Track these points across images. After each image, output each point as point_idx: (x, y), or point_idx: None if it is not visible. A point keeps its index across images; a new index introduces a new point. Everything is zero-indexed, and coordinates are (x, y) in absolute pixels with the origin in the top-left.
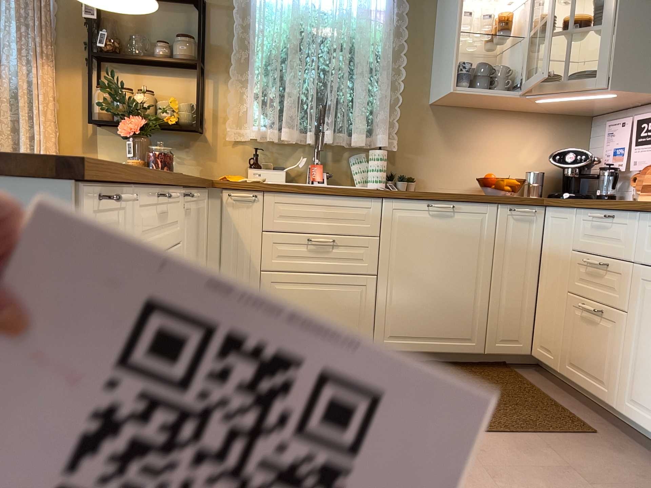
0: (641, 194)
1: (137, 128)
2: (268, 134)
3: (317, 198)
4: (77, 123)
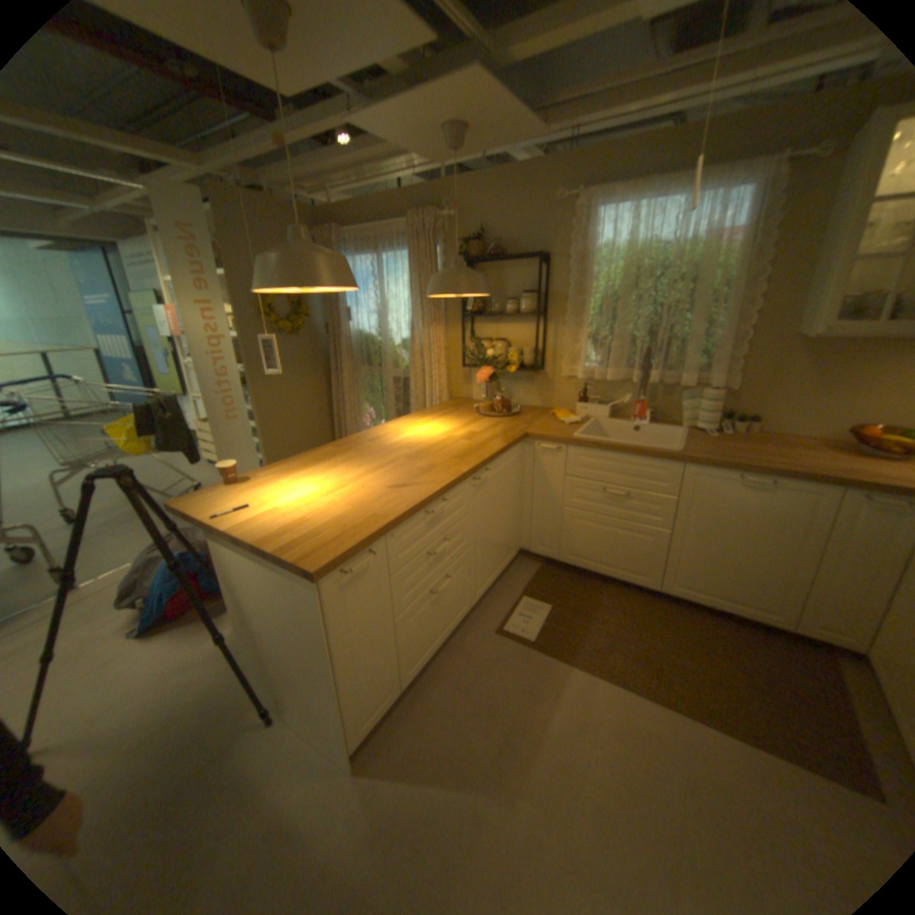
0: None
1: (486, 378)
2: (596, 372)
3: (616, 455)
4: (458, 363)
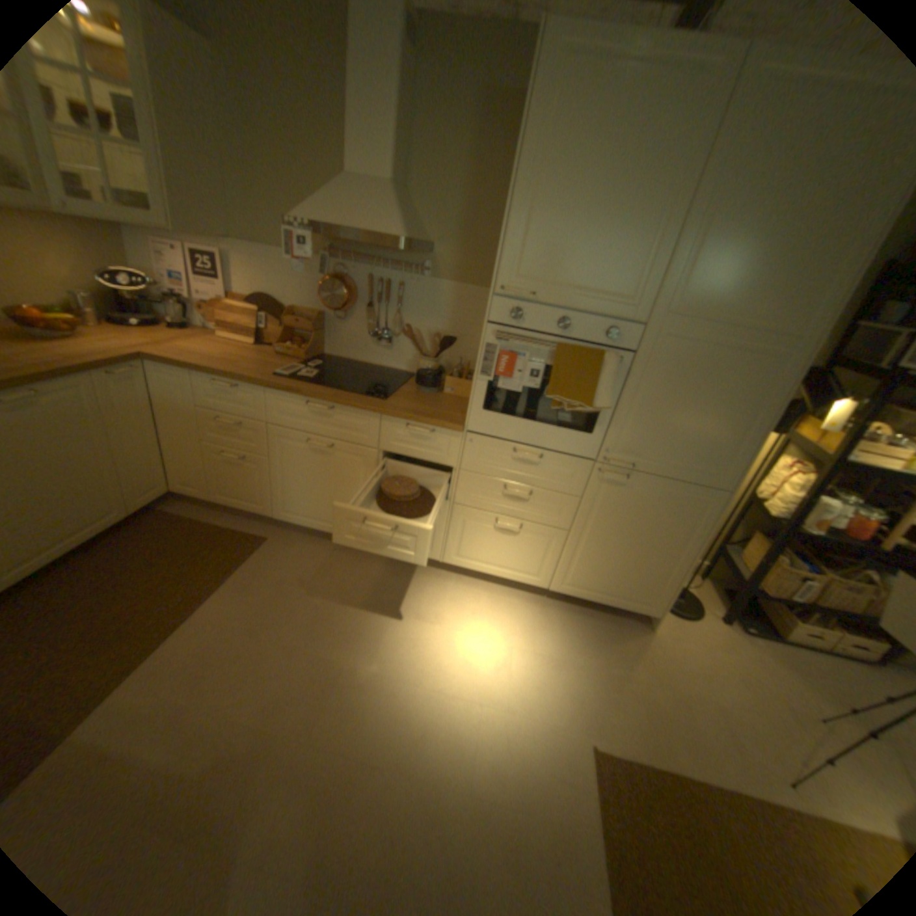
0: (215, 330)
1: None
2: None
3: None
4: None
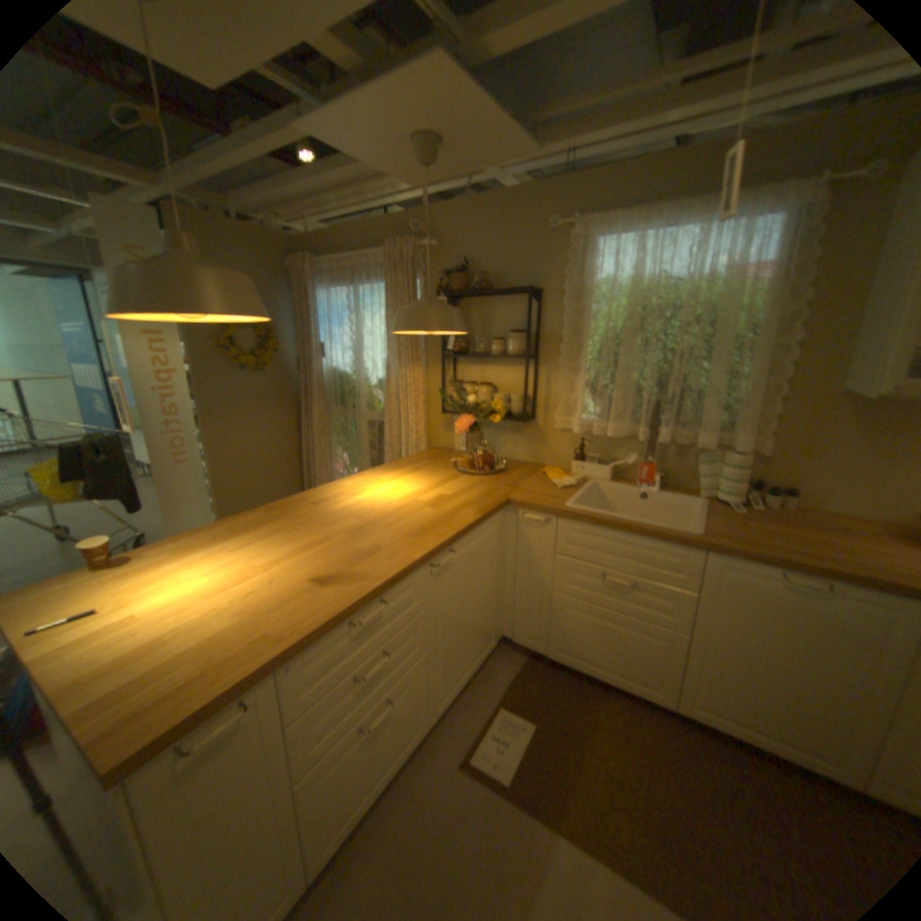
0: None
1: (466, 428)
2: (595, 426)
3: (618, 534)
4: (439, 408)
